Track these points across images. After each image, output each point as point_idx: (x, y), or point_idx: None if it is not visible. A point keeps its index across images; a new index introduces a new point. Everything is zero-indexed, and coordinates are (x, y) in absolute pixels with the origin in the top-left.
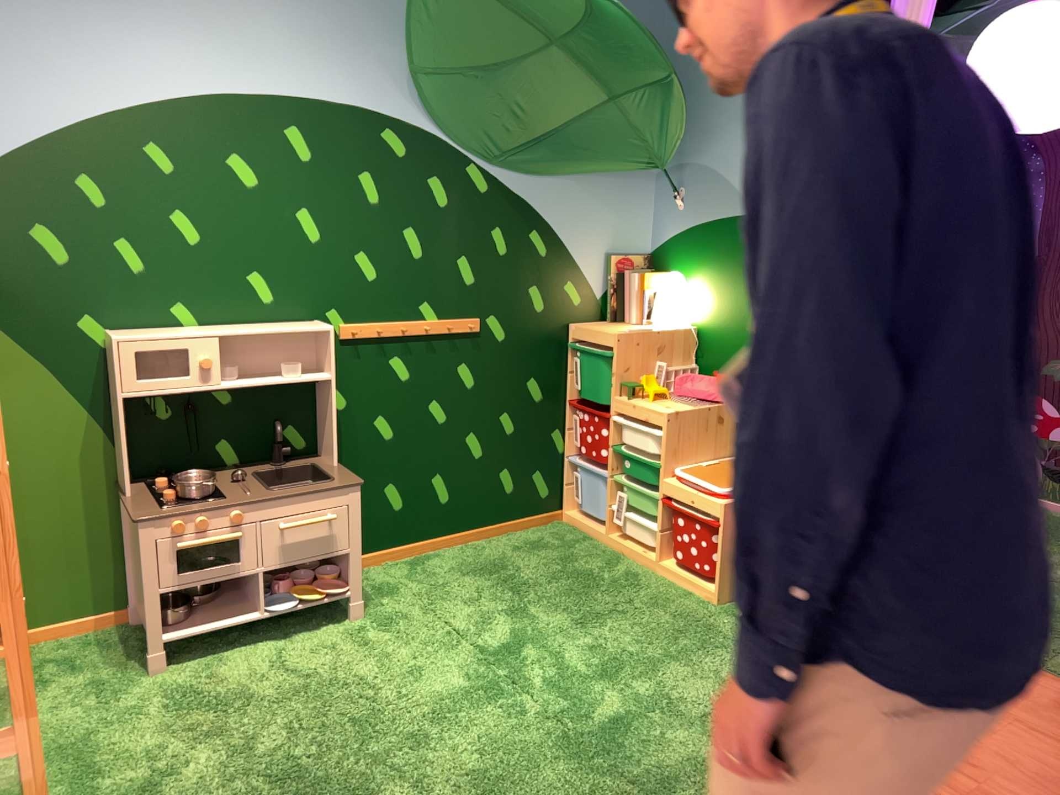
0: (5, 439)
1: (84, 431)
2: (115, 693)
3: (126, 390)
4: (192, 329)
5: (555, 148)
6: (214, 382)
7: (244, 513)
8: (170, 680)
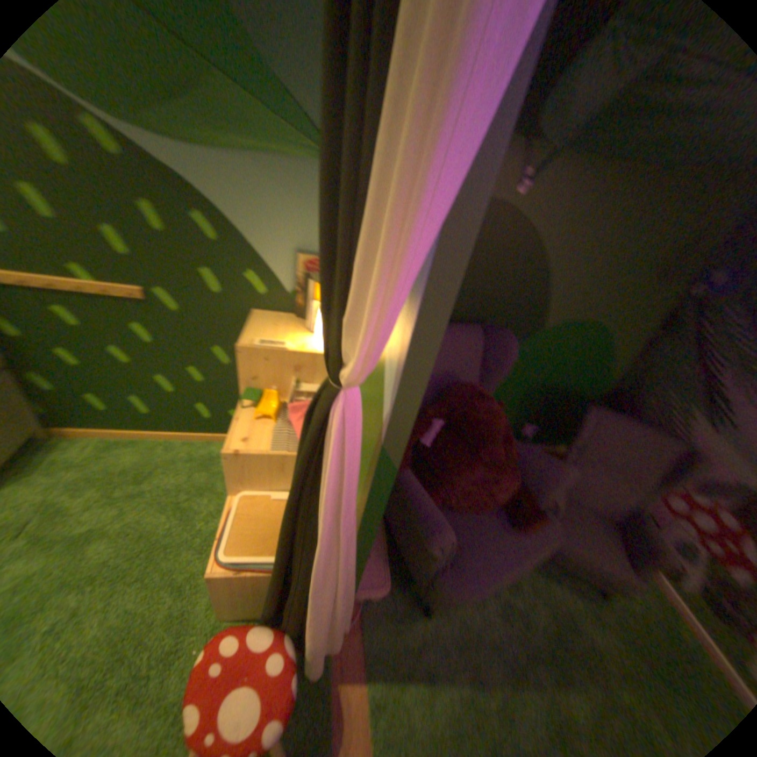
0: None
1: None
2: None
3: None
4: None
5: (195, 107)
6: None
7: None
8: None
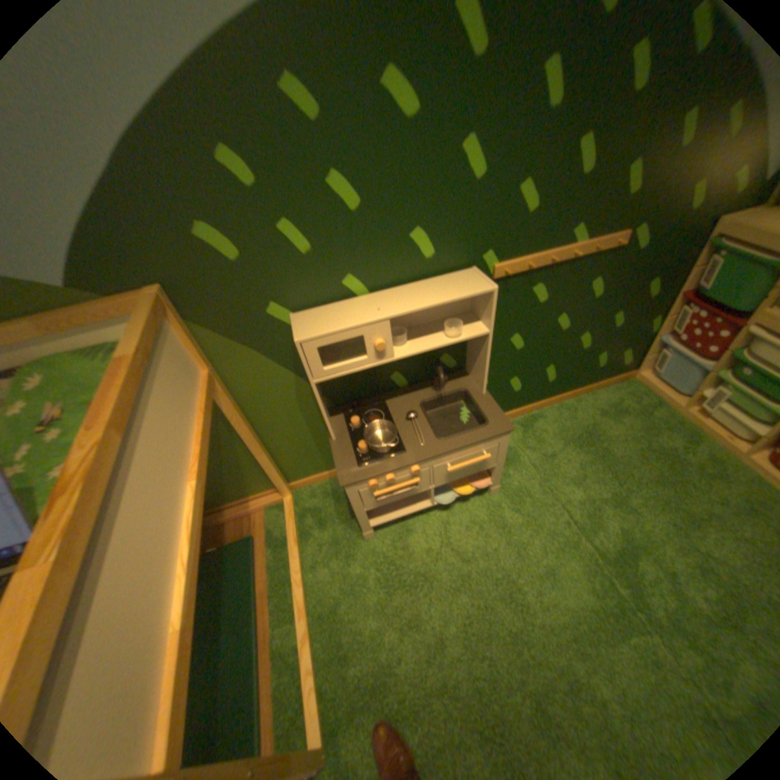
0: (241, 402)
1: (294, 386)
2: (347, 558)
3: (317, 379)
4: (363, 302)
5: None
6: (389, 358)
7: (422, 466)
8: (378, 548)
